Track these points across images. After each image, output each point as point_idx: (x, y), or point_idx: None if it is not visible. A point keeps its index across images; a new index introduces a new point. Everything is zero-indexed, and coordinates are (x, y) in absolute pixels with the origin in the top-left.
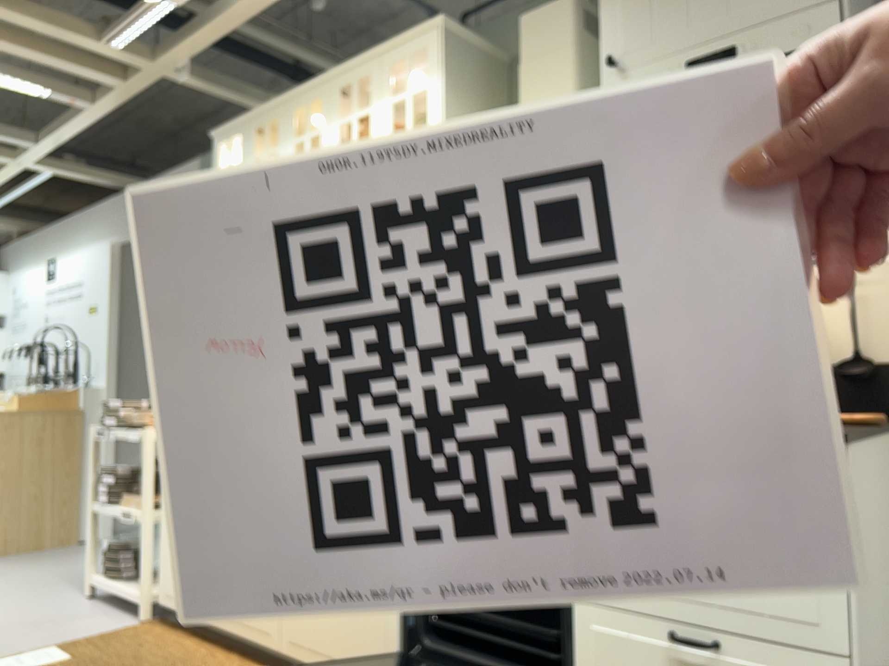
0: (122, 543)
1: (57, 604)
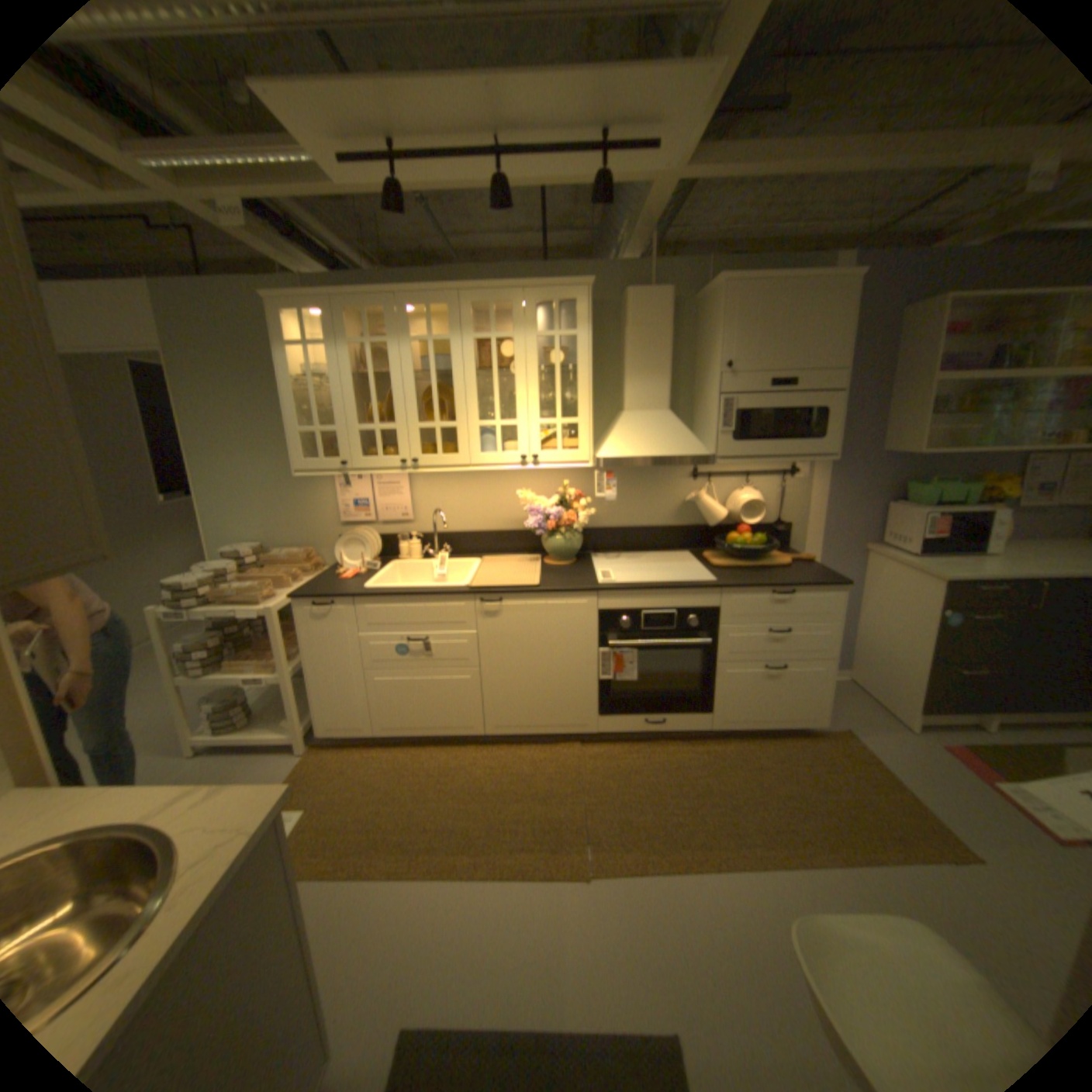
0: (224, 702)
1: (167, 775)
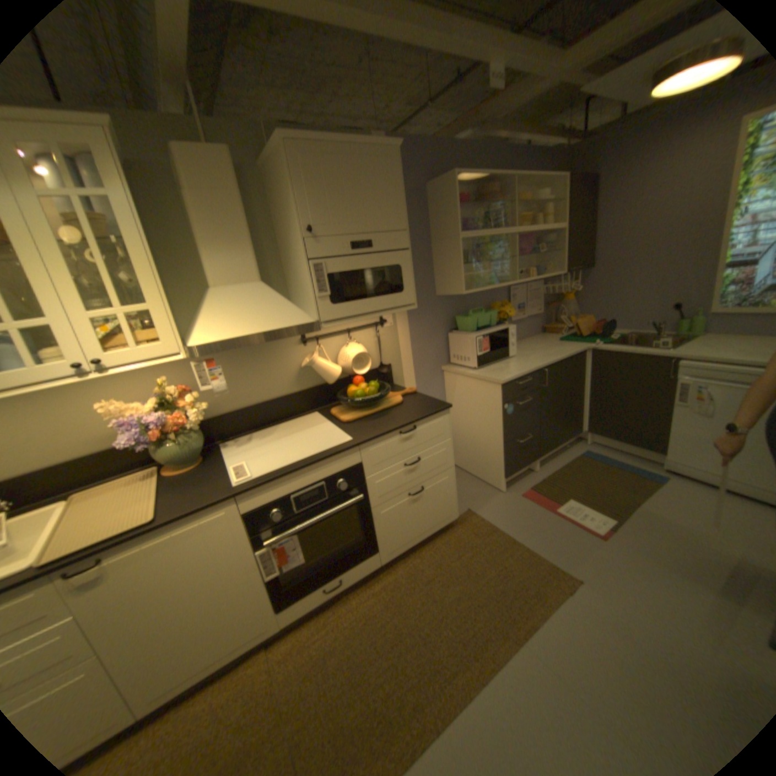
0: None
1: None
